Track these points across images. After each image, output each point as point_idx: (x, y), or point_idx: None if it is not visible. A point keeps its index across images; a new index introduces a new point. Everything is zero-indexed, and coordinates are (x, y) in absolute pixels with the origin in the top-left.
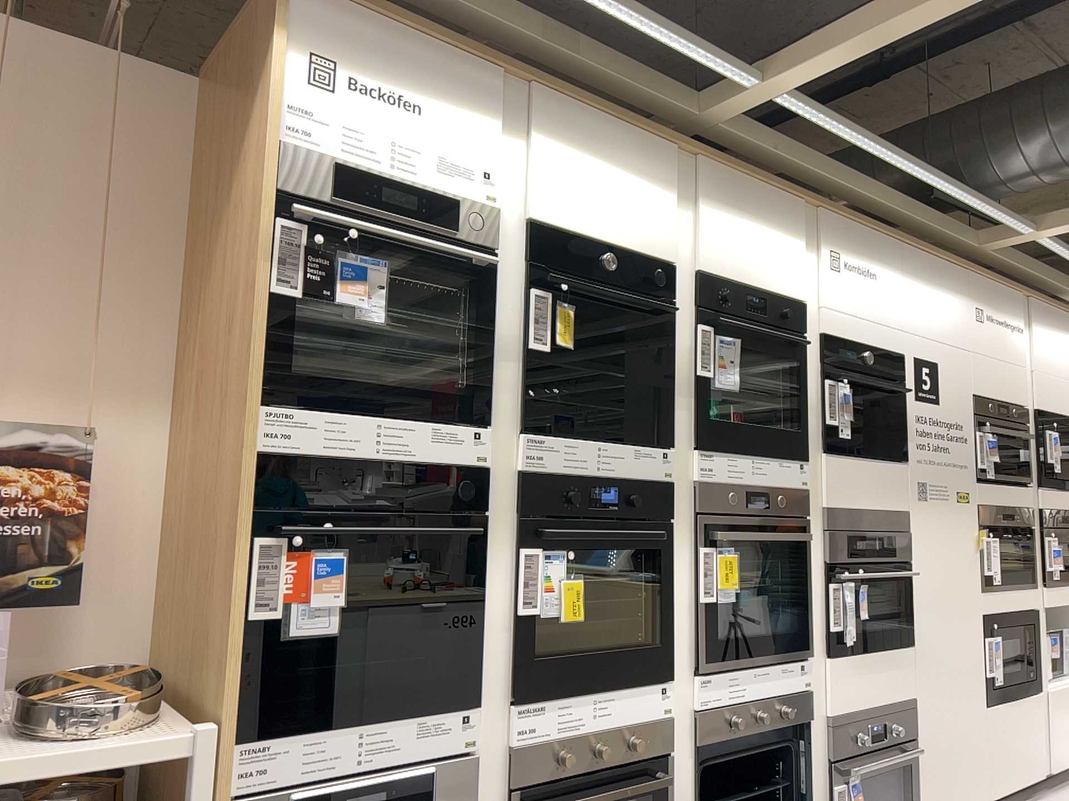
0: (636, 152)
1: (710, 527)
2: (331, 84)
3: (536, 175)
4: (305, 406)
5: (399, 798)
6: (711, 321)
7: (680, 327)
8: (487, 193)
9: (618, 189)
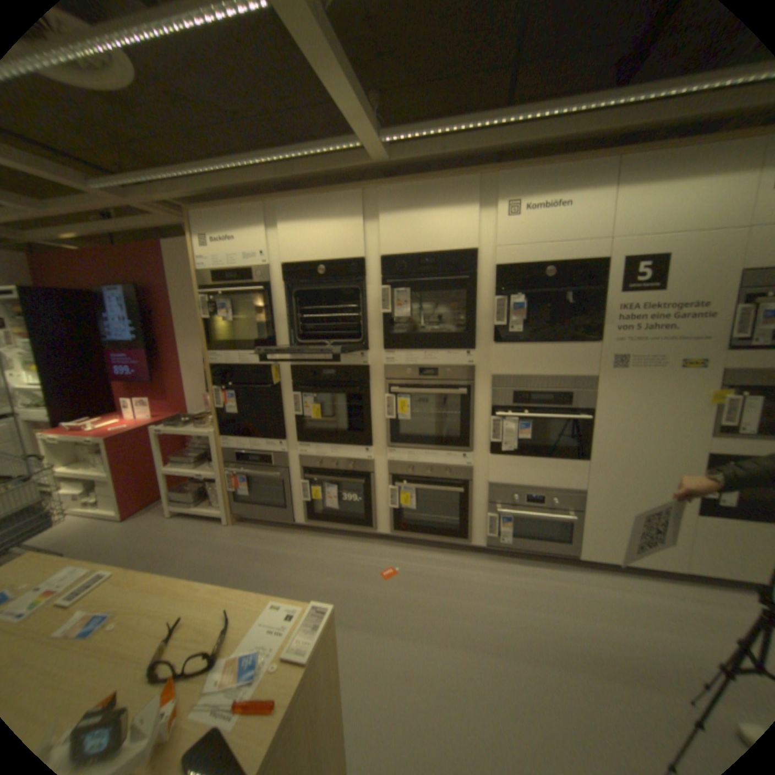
0: (336, 200)
1: (391, 391)
2: (199, 240)
3: (280, 239)
4: (215, 352)
5: (263, 466)
6: (389, 283)
7: (373, 290)
8: (260, 257)
9: (326, 227)
